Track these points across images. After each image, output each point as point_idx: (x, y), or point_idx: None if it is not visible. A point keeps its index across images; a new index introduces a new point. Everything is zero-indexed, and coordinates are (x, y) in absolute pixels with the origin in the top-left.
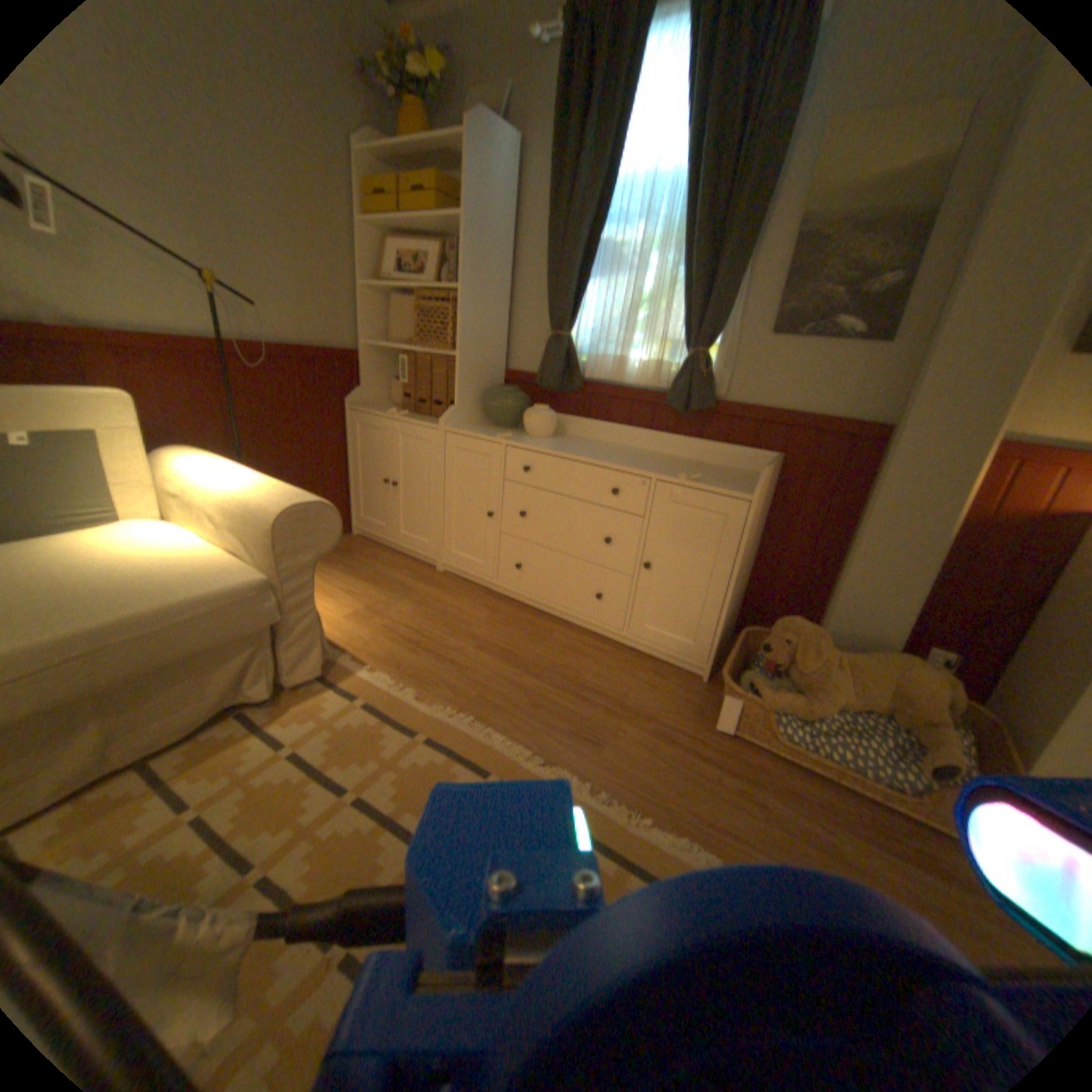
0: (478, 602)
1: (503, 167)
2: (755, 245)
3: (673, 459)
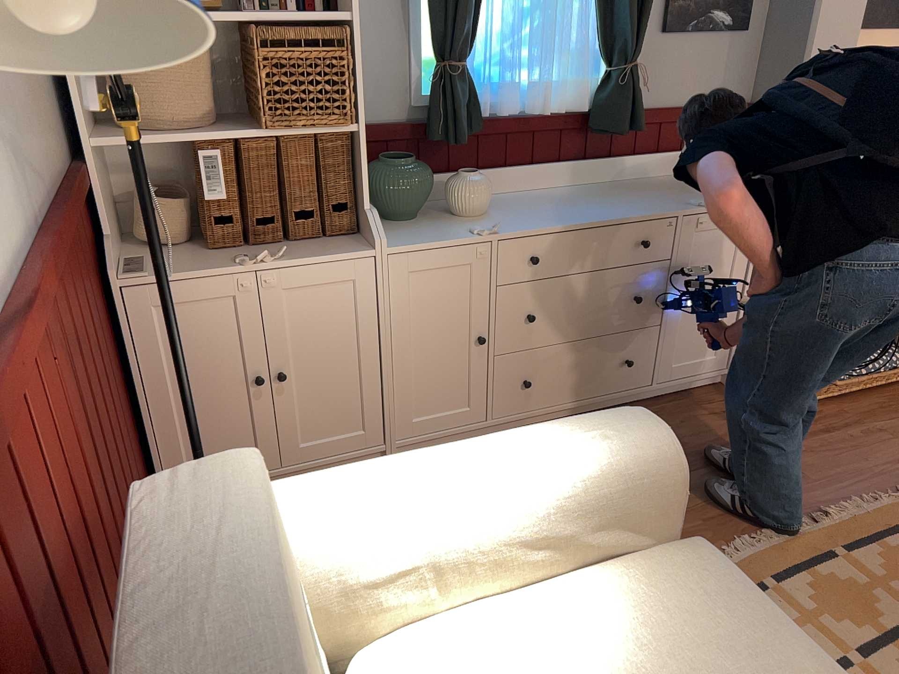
0: None
1: None
2: None
3: (604, 186)
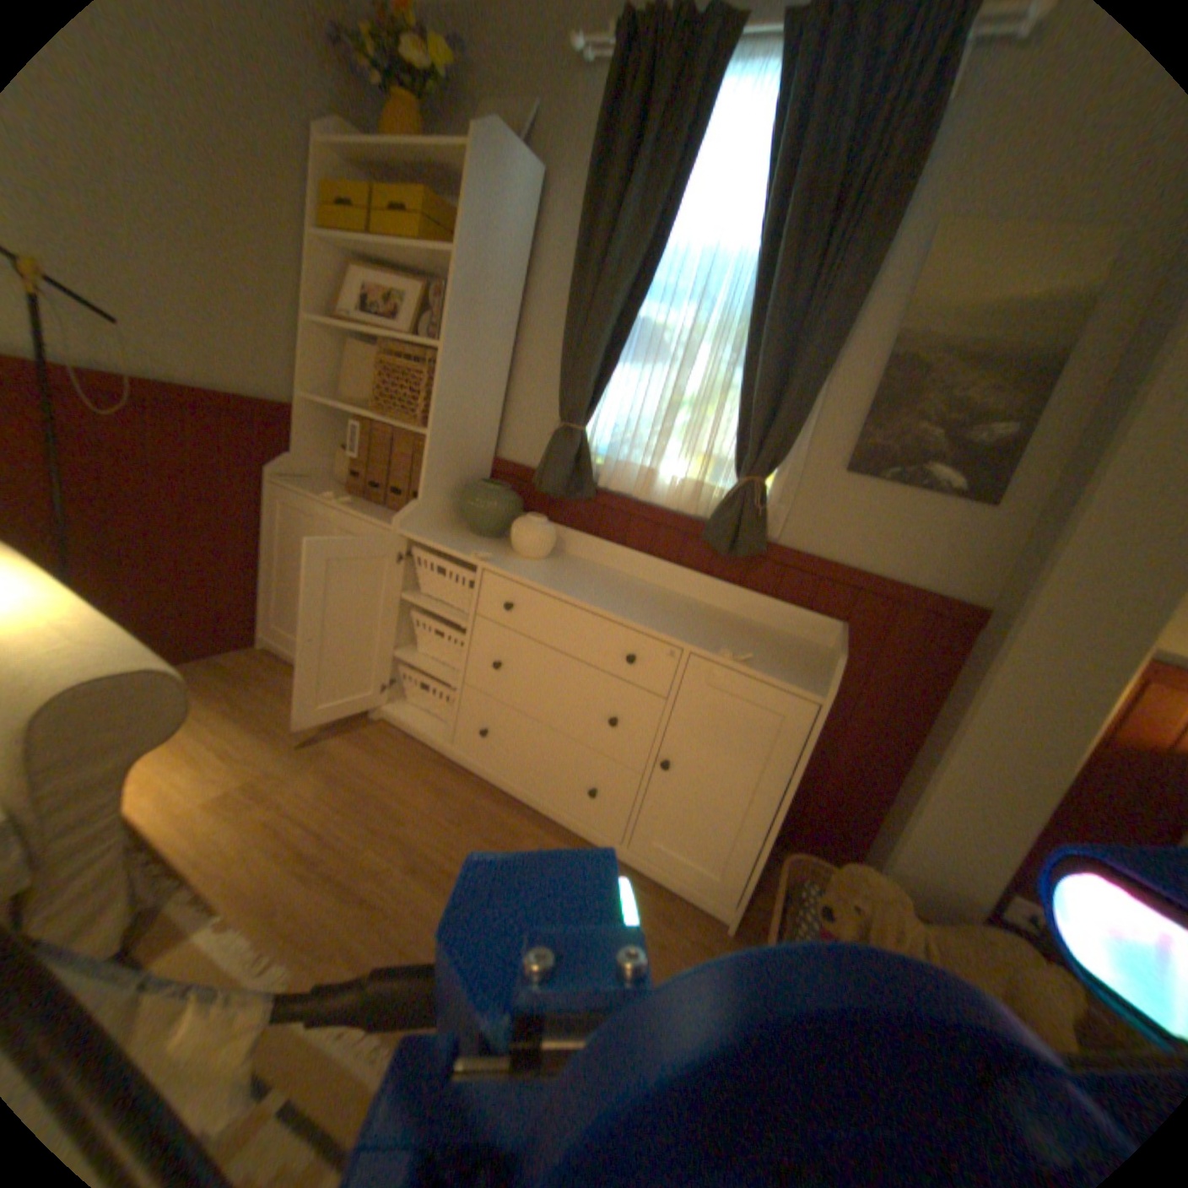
0: (421, 777)
1: (519, 204)
2: (838, 359)
3: (705, 609)
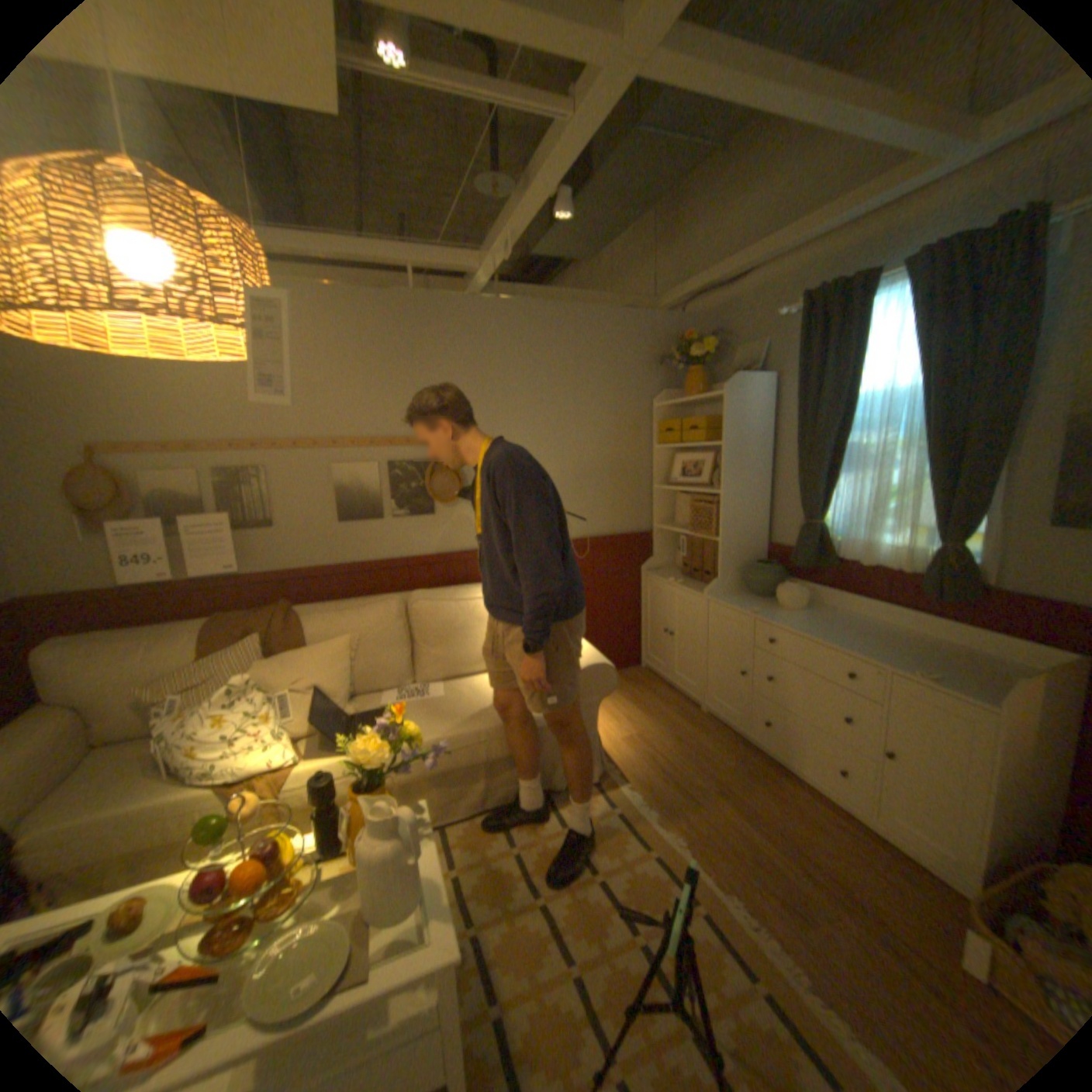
0: (731, 750)
1: (759, 401)
2: (1007, 447)
3: (937, 644)
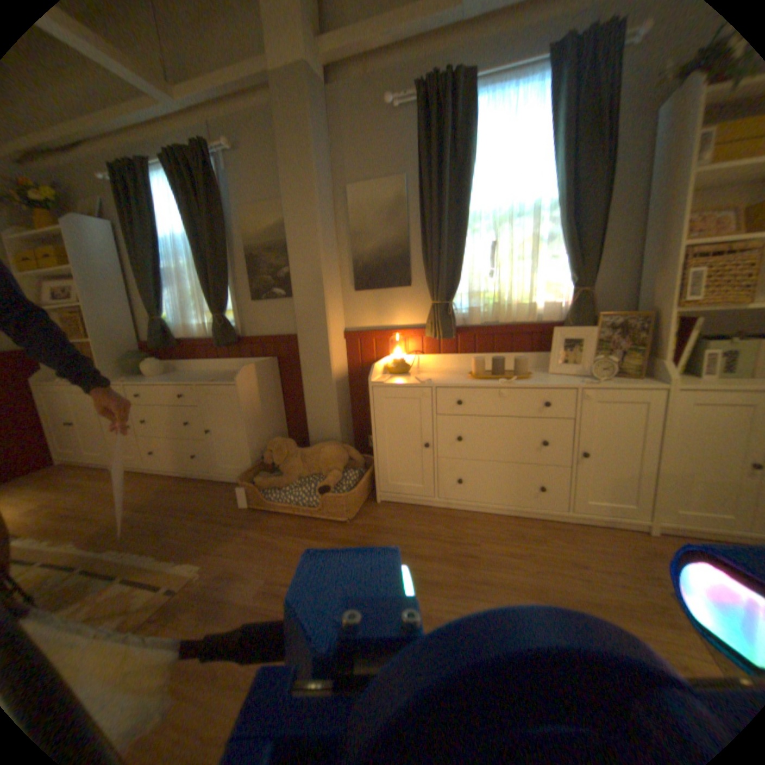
0: (130, 483)
1: (100, 239)
2: (226, 263)
3: (228, 372)
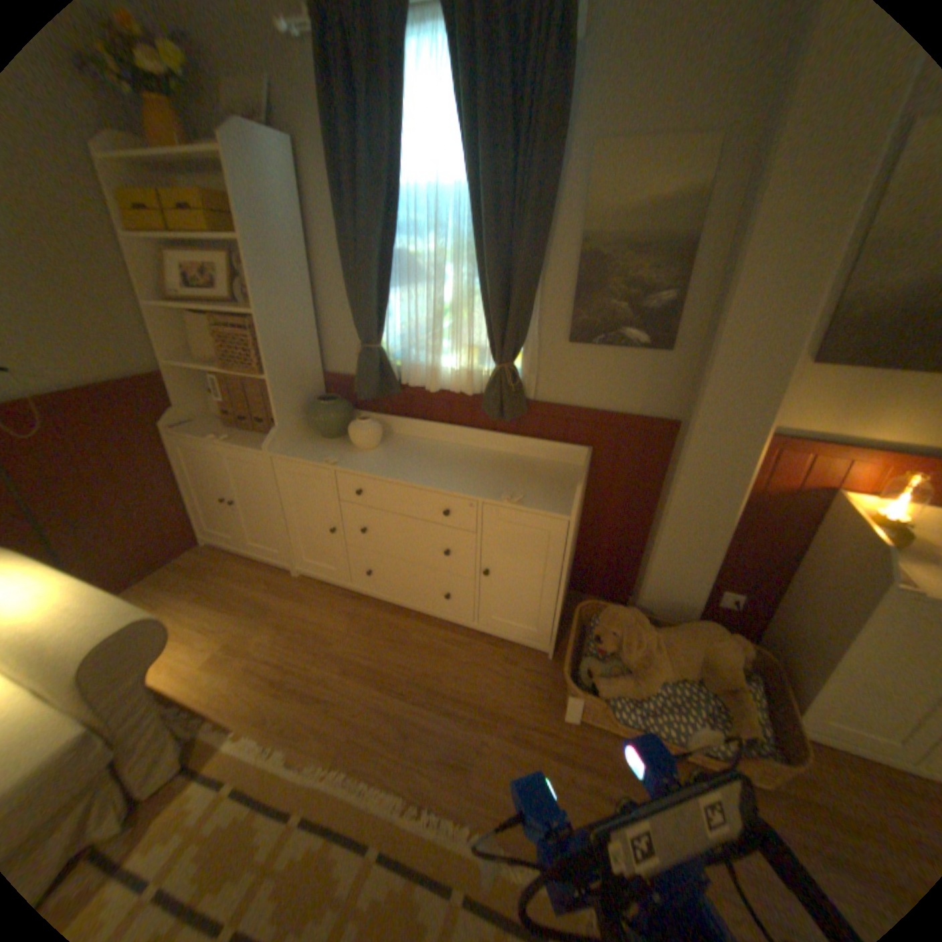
0: (337, 609)
1: (279, 178)
2: (543, 265)
3: (496, 456)
